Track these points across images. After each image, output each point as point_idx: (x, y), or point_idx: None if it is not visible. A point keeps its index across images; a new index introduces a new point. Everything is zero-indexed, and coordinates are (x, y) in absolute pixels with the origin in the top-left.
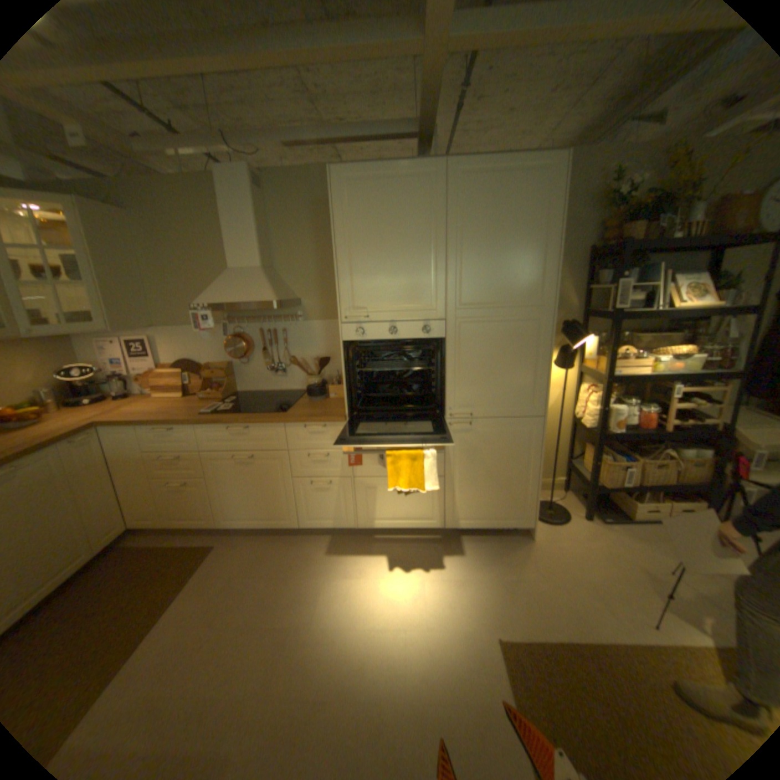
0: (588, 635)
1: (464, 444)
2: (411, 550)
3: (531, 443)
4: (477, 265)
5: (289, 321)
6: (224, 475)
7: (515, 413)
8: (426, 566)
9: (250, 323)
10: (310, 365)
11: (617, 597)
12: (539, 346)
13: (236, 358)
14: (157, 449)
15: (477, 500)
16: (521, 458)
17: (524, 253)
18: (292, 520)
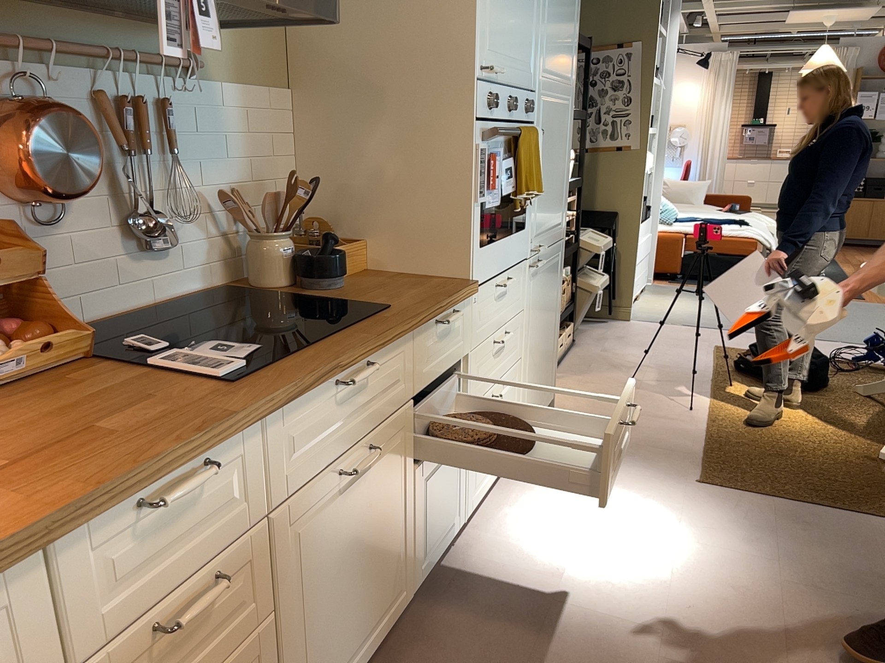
0: (692, 437)
1: (535, 295)
2: (522, 499)
3: (559, 276)
4: (554, 15)
5: (170, 76)
6: (316, 555)
7: (556, 235)
8: (561, 495)
9: (58, 66)
10: (221, 212)
11: (650, 409)
12: (568, 141)
13: (8, 204)
14: (140, 598)
15: (536, 379)
16: (555, 299)
17: (570, 11)
18: (408, 579)
